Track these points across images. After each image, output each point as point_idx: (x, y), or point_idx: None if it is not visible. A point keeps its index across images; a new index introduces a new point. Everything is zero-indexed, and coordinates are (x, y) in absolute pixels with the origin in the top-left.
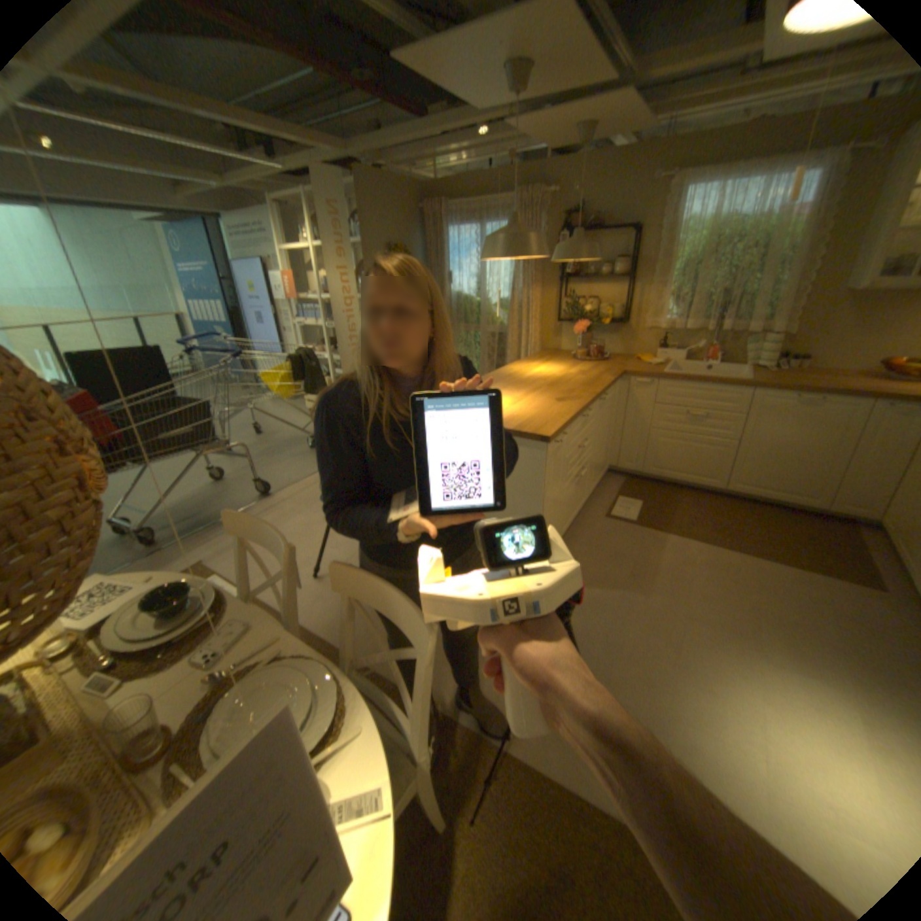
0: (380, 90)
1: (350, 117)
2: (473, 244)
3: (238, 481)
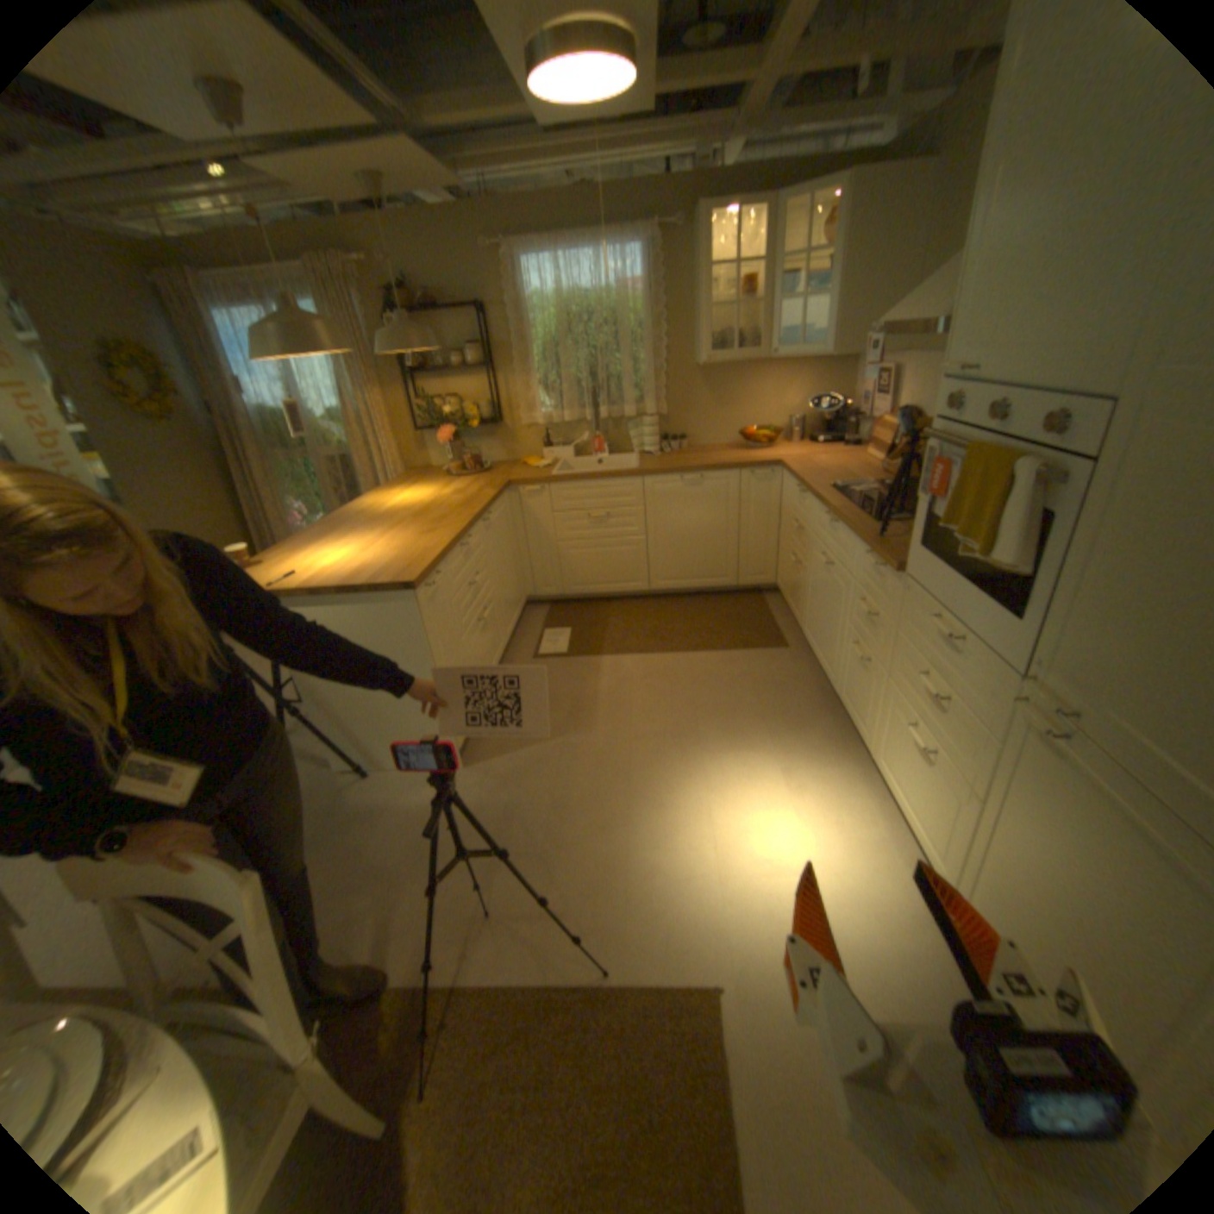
0: None
1: None
2: None
3: None
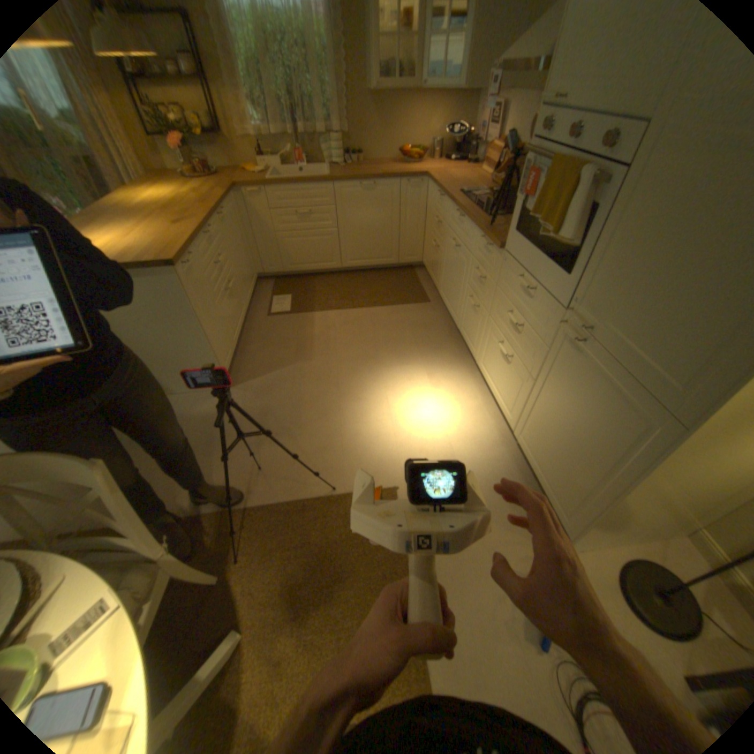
0: None
1: None
2: None
3: None
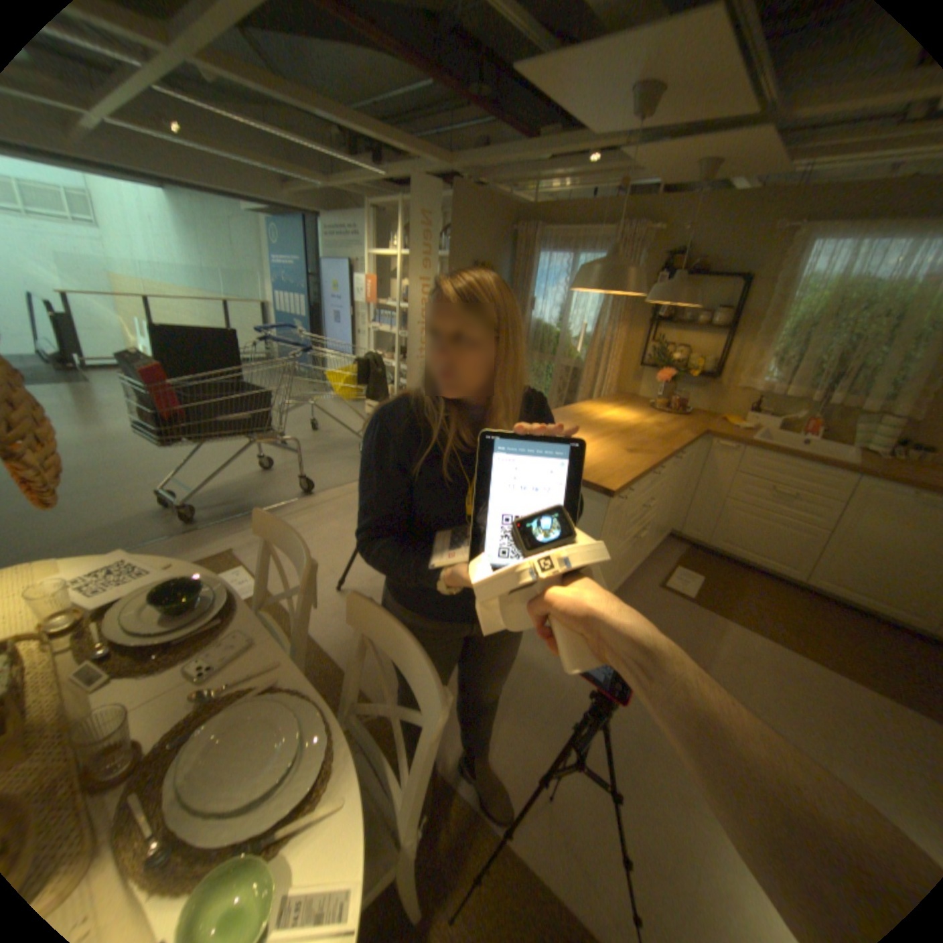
0: (495, 107)
1: (461, 132)
2: (563, 273)
3: (285, 474)
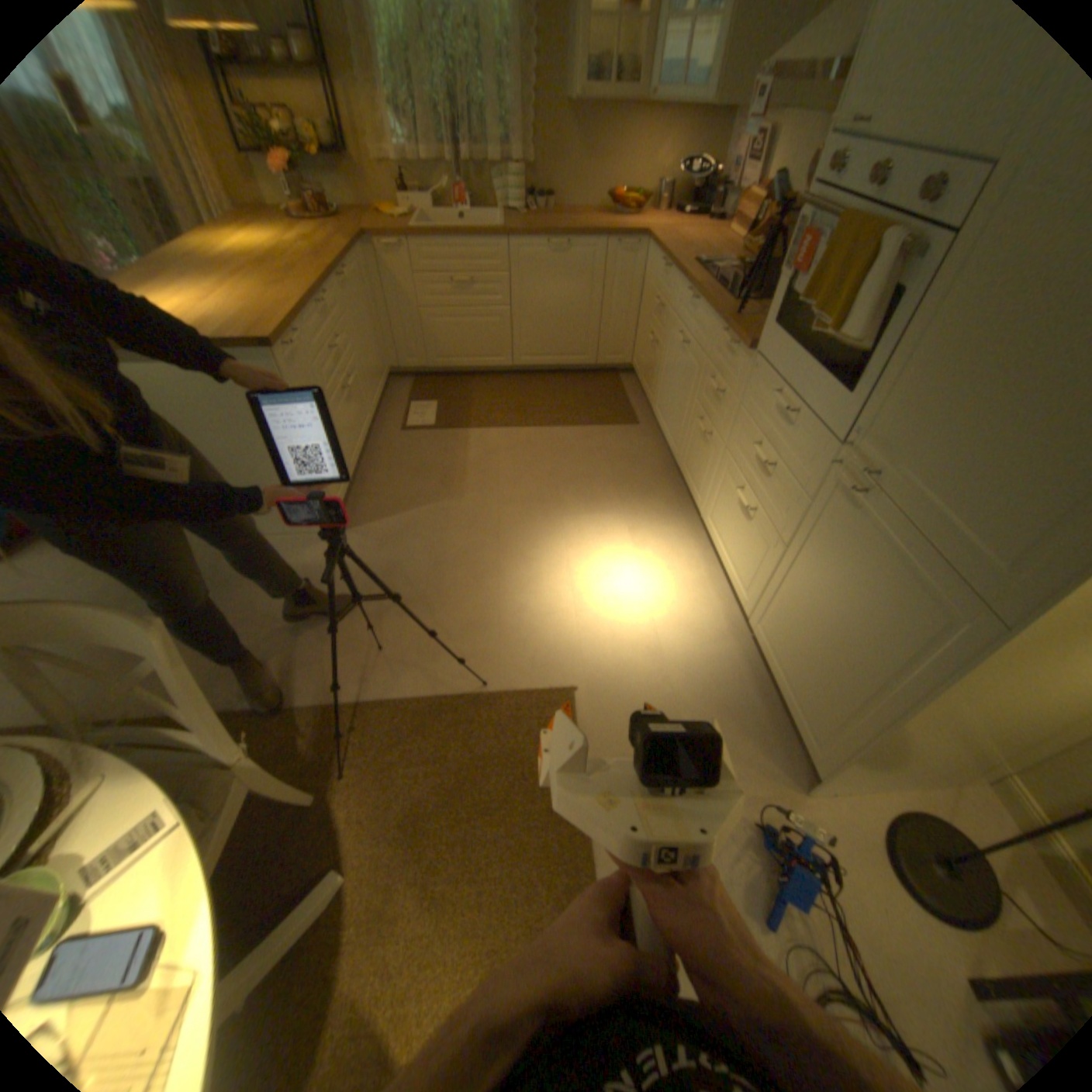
0: None
1: None
2: None
3: None
